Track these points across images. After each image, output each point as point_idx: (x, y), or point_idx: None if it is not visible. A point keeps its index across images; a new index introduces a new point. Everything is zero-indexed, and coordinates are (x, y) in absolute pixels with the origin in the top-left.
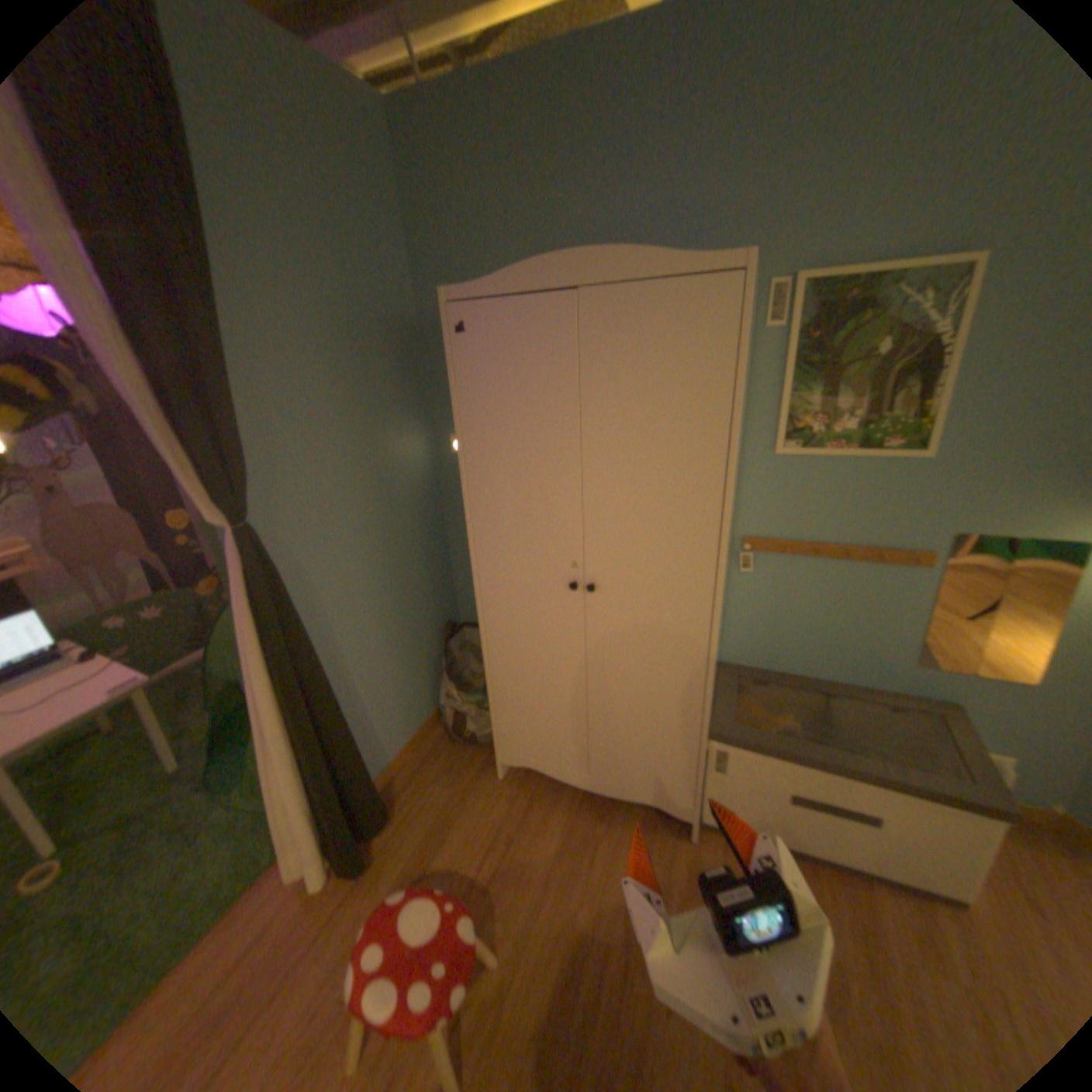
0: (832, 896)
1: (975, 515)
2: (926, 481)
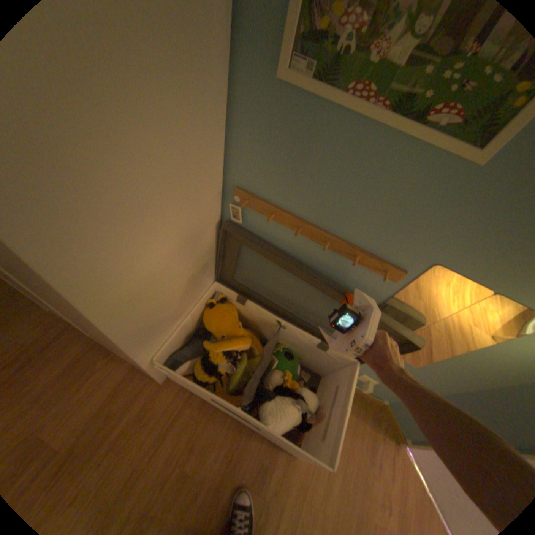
0: (226, 434)
1: (471, 255)
2: (449, 195)
